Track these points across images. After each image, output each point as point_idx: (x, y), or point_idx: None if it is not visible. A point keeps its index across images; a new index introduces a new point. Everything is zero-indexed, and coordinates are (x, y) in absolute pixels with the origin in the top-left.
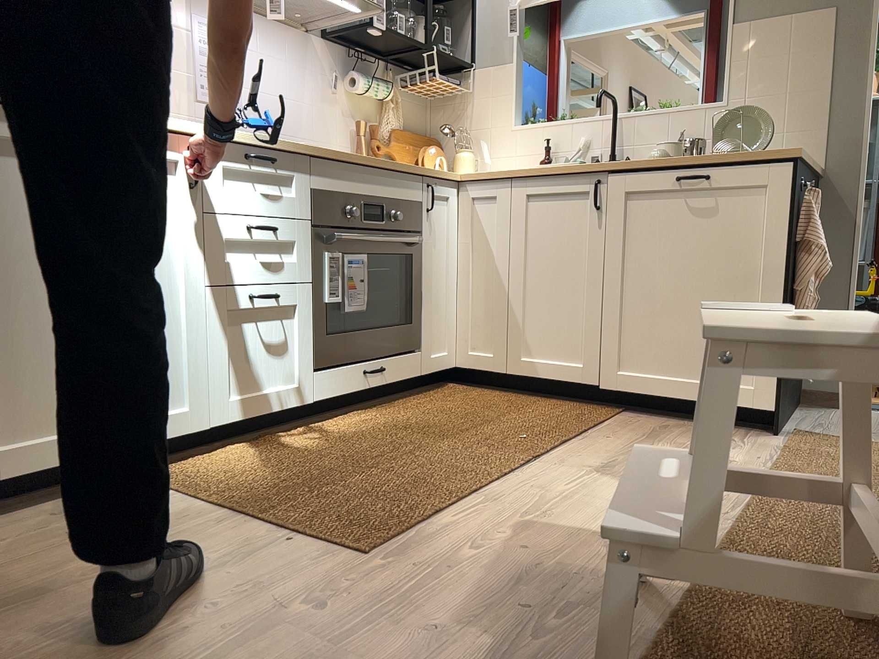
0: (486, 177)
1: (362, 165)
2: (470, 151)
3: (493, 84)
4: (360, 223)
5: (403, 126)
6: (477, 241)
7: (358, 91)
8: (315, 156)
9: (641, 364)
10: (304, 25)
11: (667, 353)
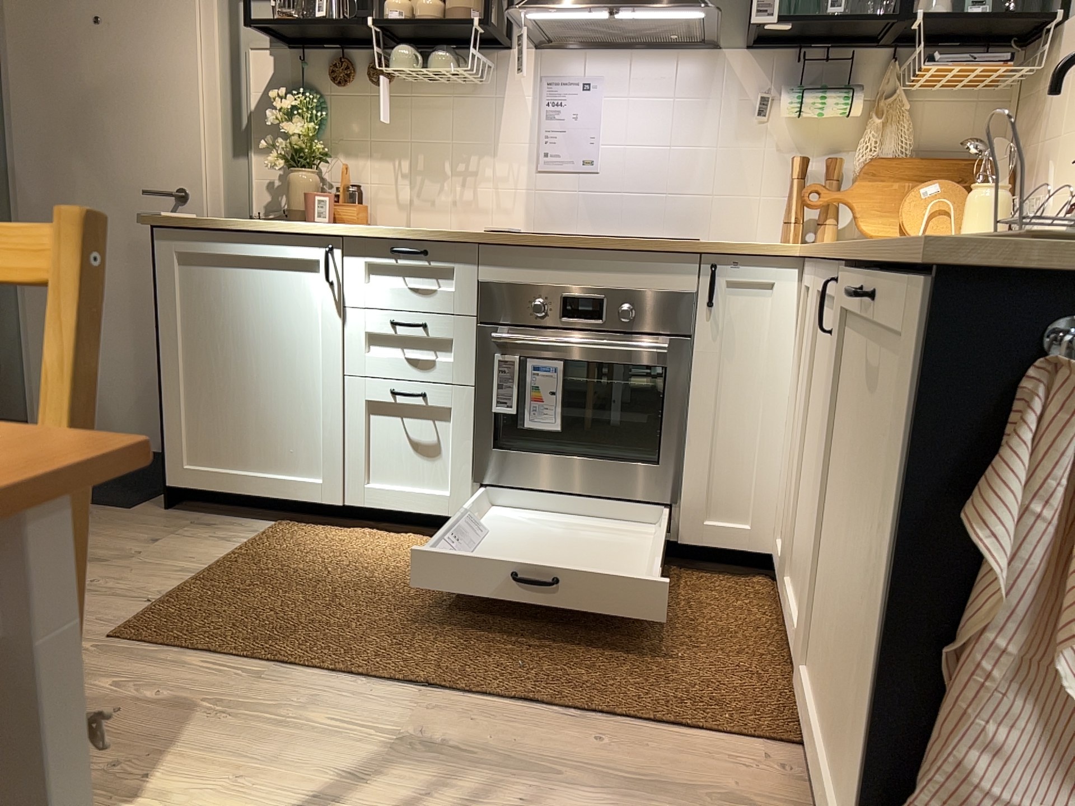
0: (804, 259)
1: (562, 251)
2: (1000, 189)
3: (1070, 52)
4: (559, 324)
5: (924, 151)
6: (800, 364)
7: (778, 118)
8: (482, 244)
9: (815, 674)
10: (694, 45)
11: (825, 675)
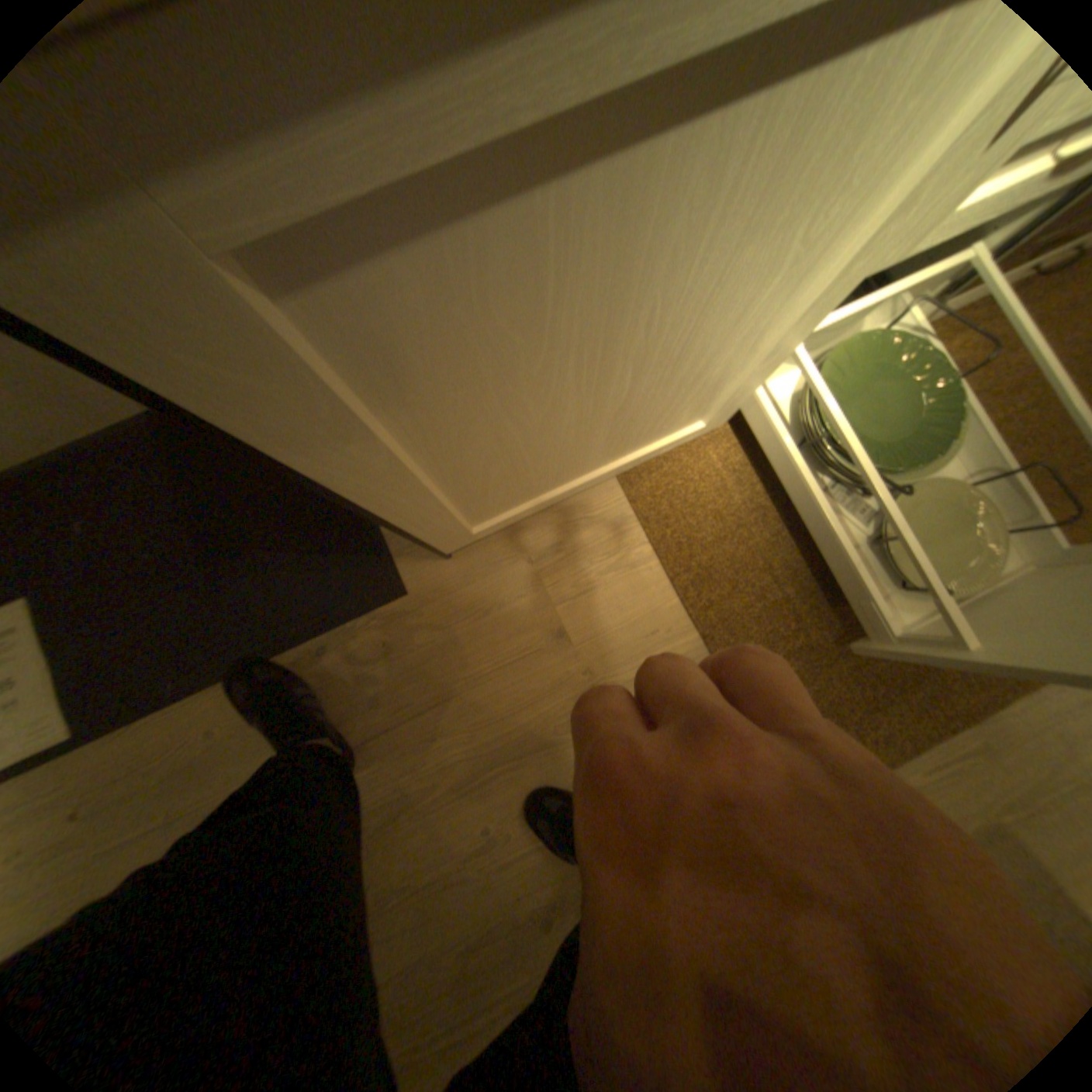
0: None
1: None
2: None
3: None
4: None
5: None
6: None
7: None
8: None
9: None
10: None
11: None
